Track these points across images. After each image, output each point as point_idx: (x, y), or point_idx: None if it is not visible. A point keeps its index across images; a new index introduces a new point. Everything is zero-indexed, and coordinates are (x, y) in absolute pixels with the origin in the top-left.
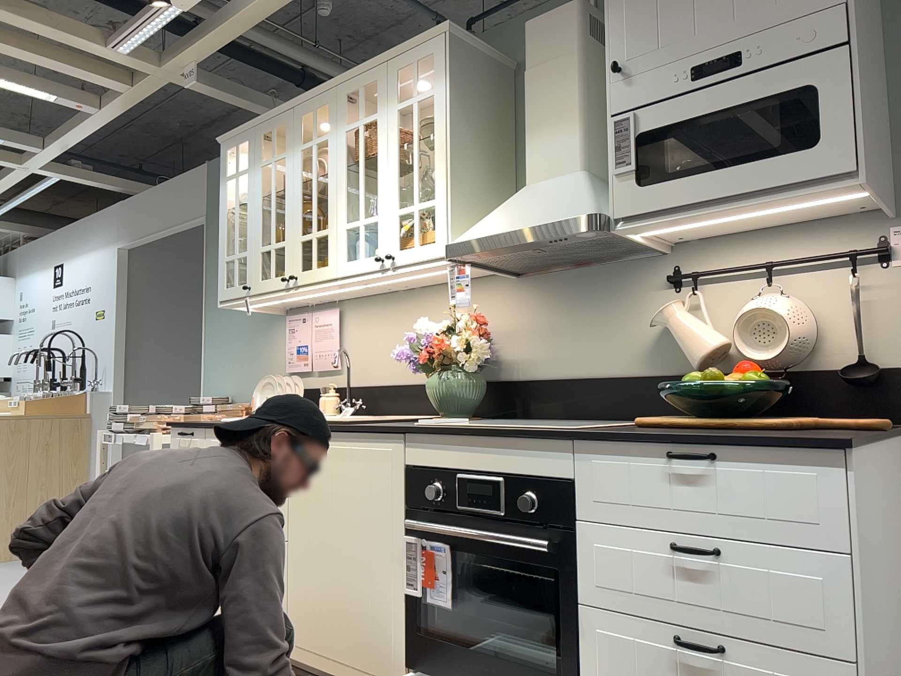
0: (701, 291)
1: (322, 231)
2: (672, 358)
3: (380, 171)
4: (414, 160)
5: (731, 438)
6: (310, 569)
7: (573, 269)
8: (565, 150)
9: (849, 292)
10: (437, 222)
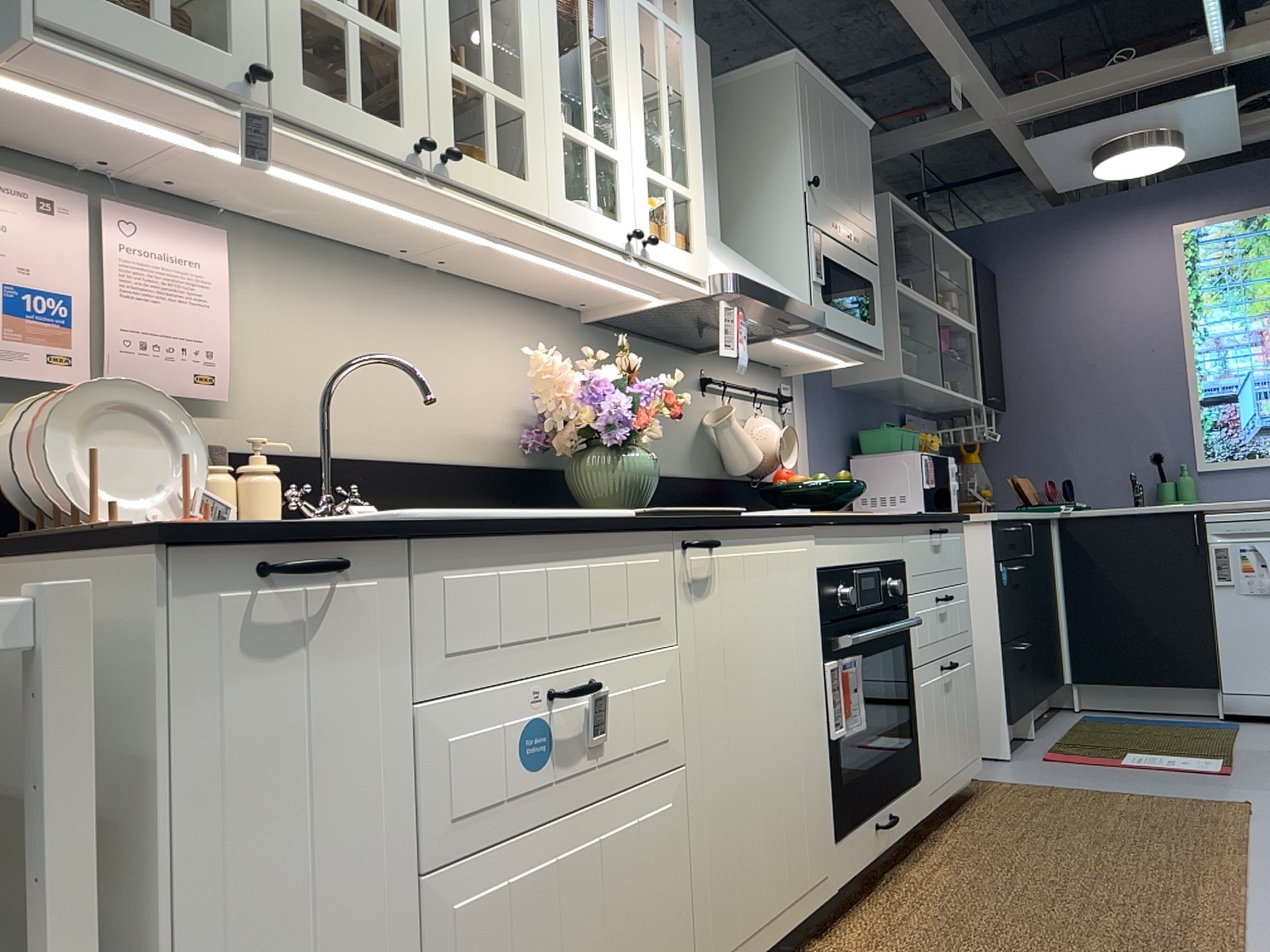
0: (726, 400)
1: (512, 97)
2: (707, 462)
3: (620, 80)
4: (666, 109)
5: (951, 517)
6: (729, 789)
7: (639, 339)
8: (713, 209)
9: (784, 425)
10: (695, 227)
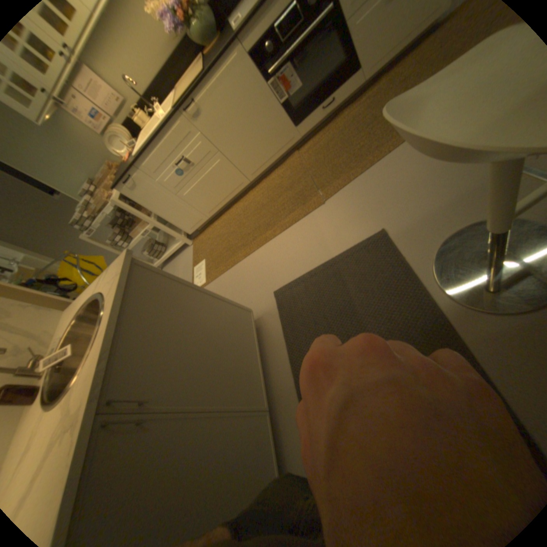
0: None
1: None
2: None
3: None
4: None
5: None
6: (238, 145)
7: None
8: None
9: None
10: None
